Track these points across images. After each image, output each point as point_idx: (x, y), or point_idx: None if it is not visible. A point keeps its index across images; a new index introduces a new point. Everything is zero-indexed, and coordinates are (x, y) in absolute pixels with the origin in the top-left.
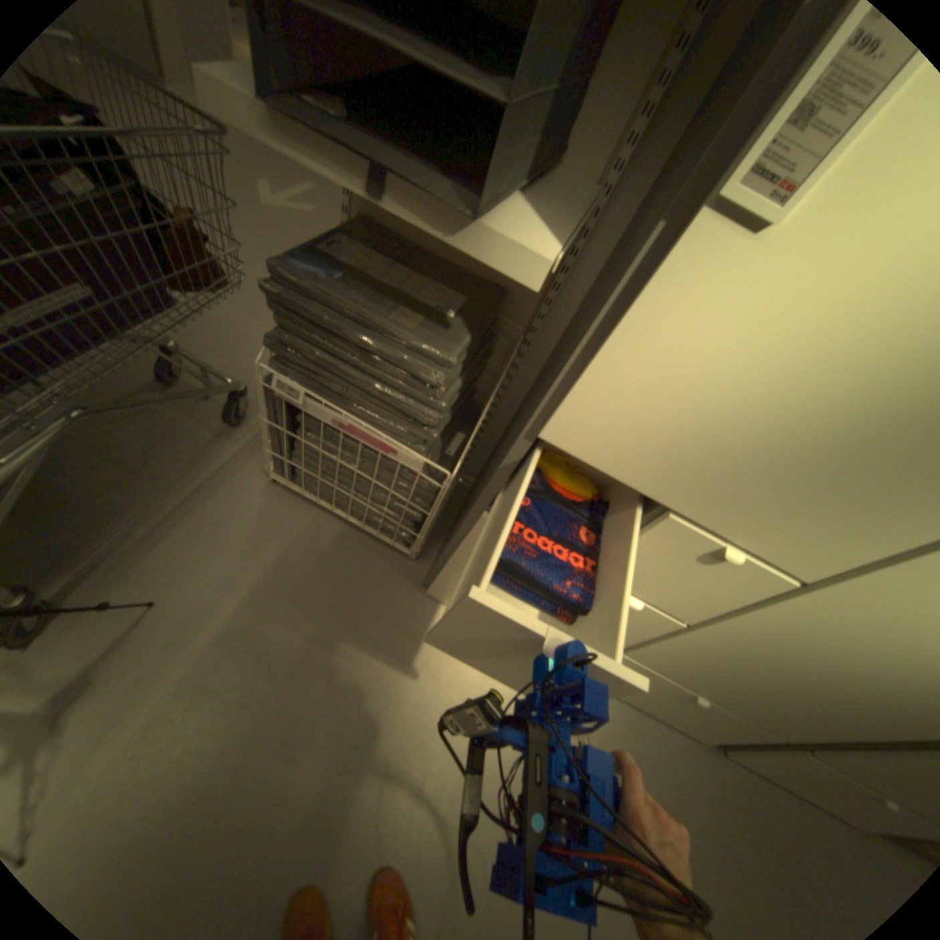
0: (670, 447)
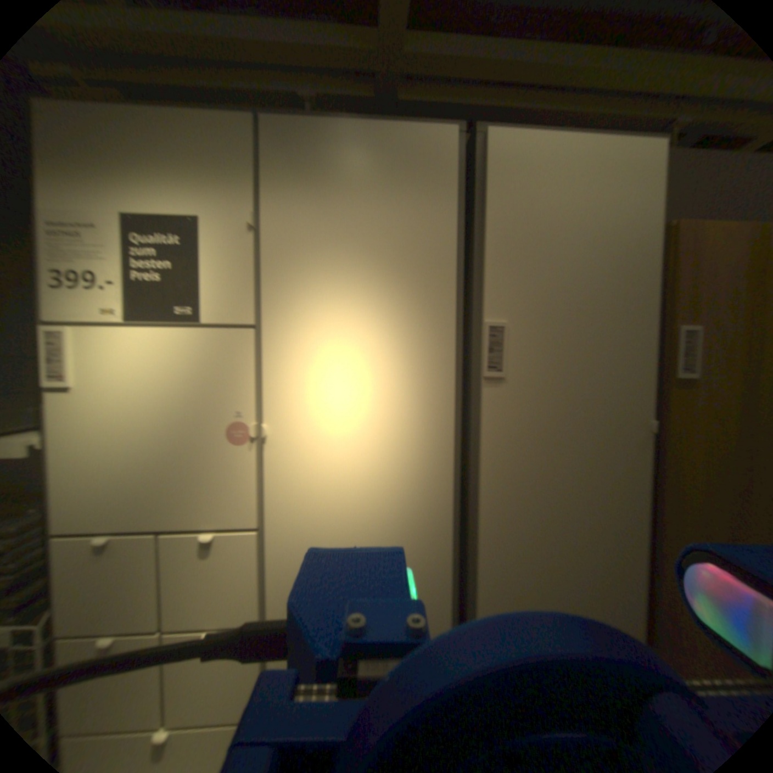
0: (115, 494)
